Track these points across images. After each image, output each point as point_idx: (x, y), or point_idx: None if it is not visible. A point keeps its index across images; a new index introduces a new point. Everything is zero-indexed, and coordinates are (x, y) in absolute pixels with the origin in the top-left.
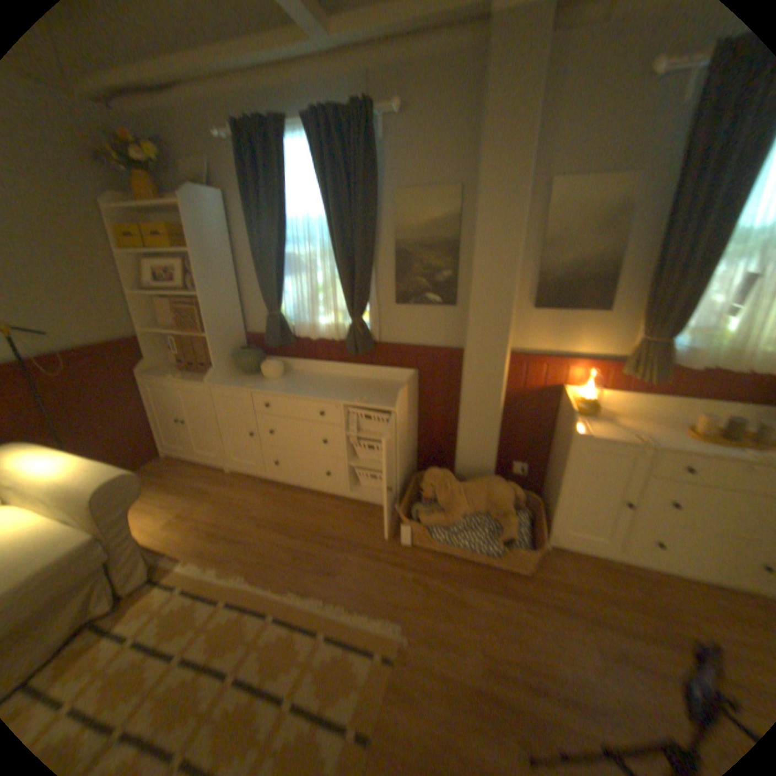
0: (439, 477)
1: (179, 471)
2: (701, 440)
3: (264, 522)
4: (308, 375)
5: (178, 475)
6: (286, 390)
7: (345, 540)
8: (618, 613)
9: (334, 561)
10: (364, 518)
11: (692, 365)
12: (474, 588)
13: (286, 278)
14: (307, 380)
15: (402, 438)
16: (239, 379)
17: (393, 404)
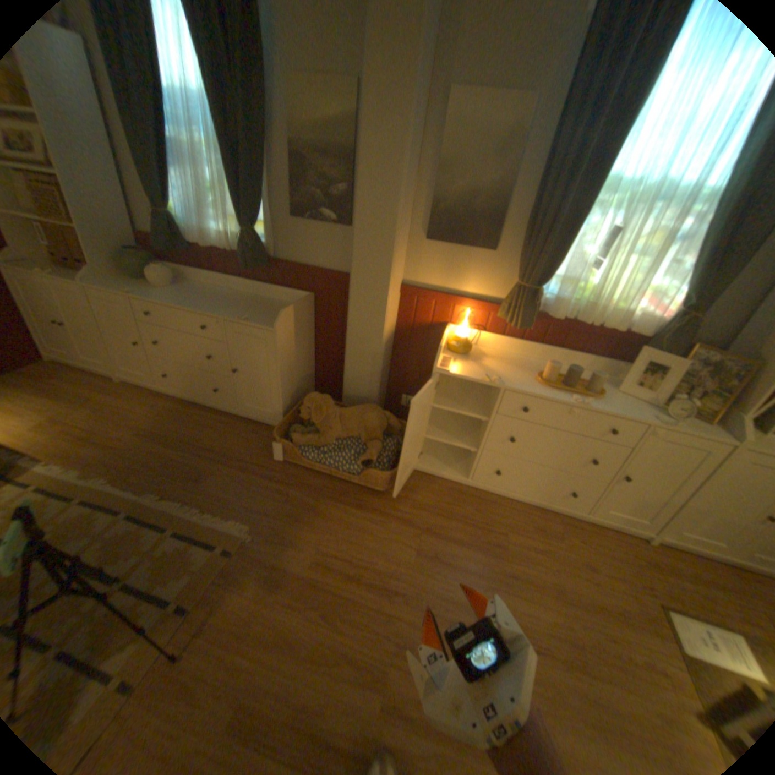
0: (317, 401)
1: (62, 376)
2: (542, 384)
3: (143, 432)
4: (200, 288)
5: (61, 381)
6: (167, 299)
7: (221, 453)
8: (446, 524)
9: (204, 471)
10: (247, 435)
11: (554, 315)
12: (330, 499)
13: (167, 169)
14: (197, 293)
15: (284, 361)
16: (119, 283)
17: (273, 325)
